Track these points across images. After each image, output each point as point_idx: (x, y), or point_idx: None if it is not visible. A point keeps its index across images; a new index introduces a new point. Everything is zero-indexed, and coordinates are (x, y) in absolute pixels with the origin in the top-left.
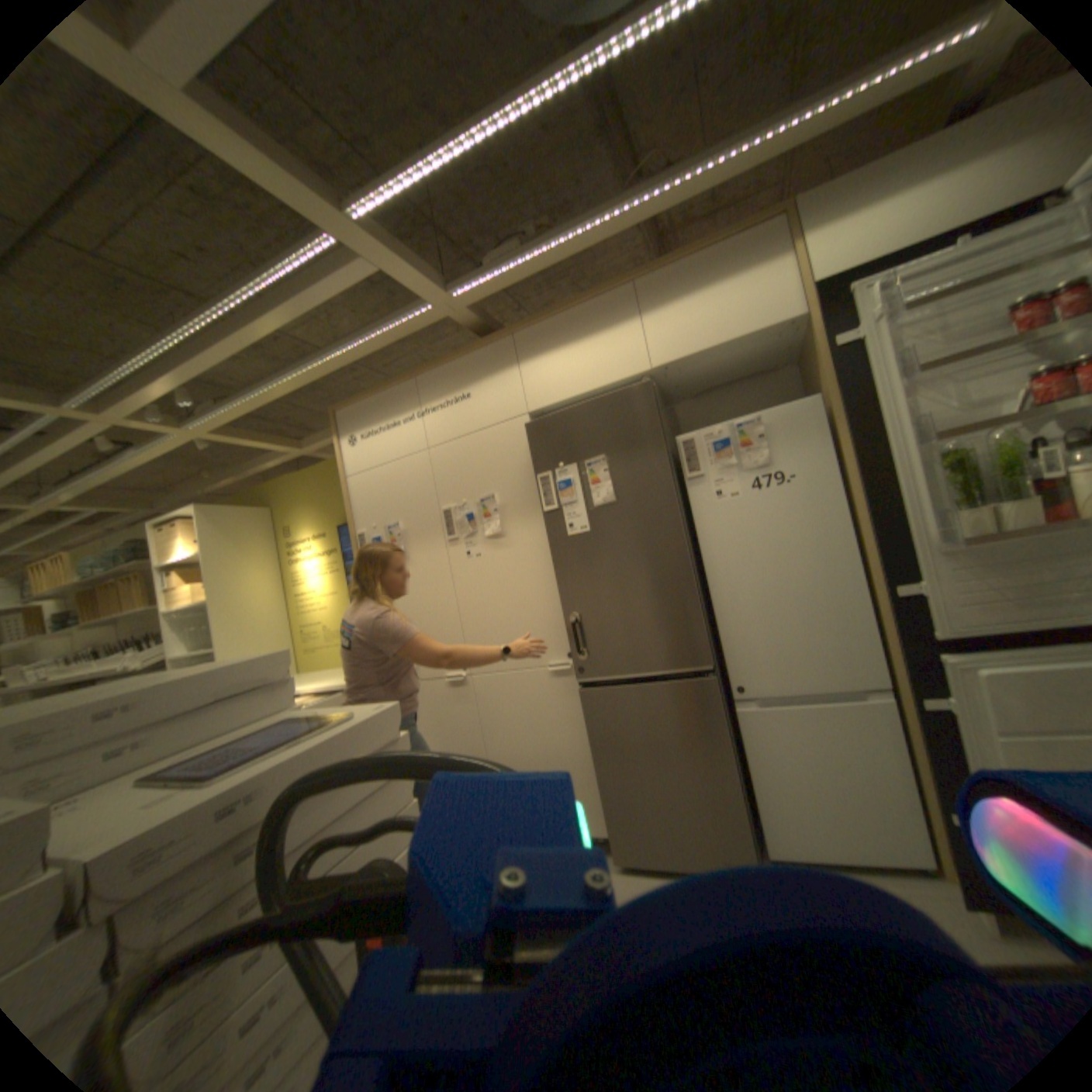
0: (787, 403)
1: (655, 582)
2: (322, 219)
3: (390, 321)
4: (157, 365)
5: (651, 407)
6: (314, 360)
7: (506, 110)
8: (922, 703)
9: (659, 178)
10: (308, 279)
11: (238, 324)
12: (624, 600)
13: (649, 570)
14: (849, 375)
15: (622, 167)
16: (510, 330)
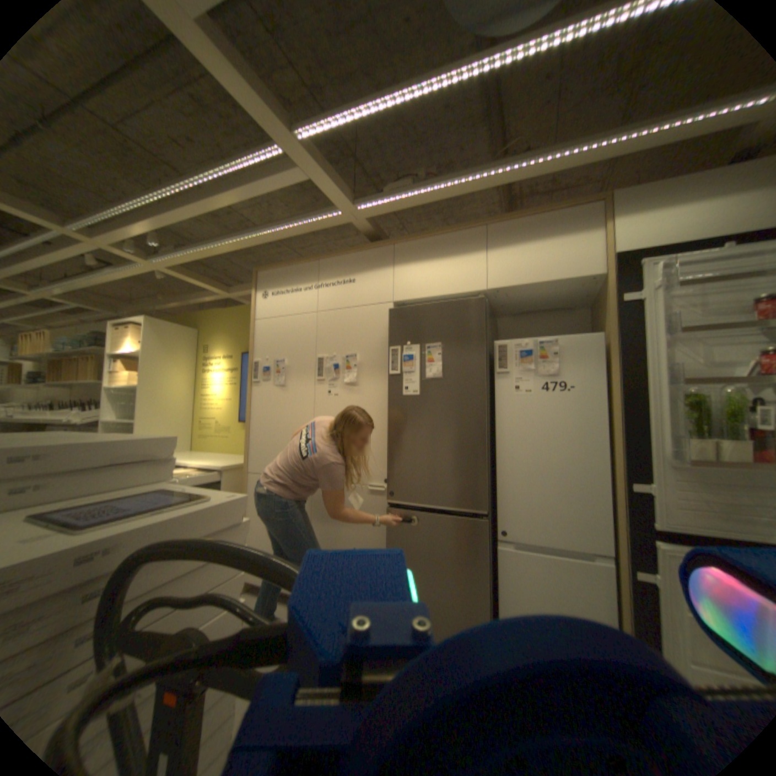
0: (579, 335)
1: (458, 442)
2: (276, 135)
3: (310, 218)
4: (139, 214)
5: (481, 316)
6: (251, 233)
7: (422, 86)
8: (635, 574)
9: (520, 158)
10: (258, 176)
11: (202, 196)
12: (433, 450)
13: (455, 433)
14: (628, 324)
15: (495, 145)
16: (392, 242)
